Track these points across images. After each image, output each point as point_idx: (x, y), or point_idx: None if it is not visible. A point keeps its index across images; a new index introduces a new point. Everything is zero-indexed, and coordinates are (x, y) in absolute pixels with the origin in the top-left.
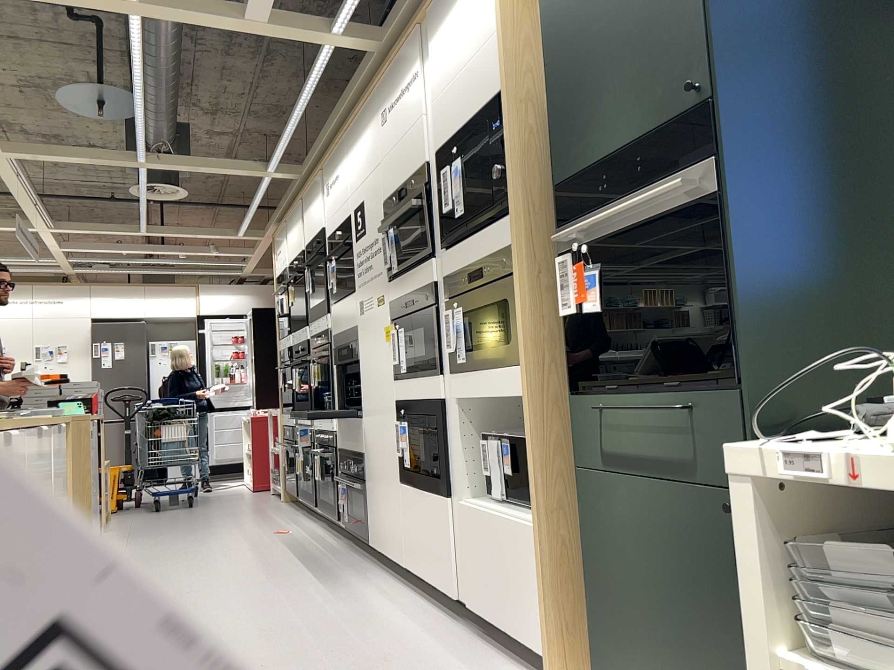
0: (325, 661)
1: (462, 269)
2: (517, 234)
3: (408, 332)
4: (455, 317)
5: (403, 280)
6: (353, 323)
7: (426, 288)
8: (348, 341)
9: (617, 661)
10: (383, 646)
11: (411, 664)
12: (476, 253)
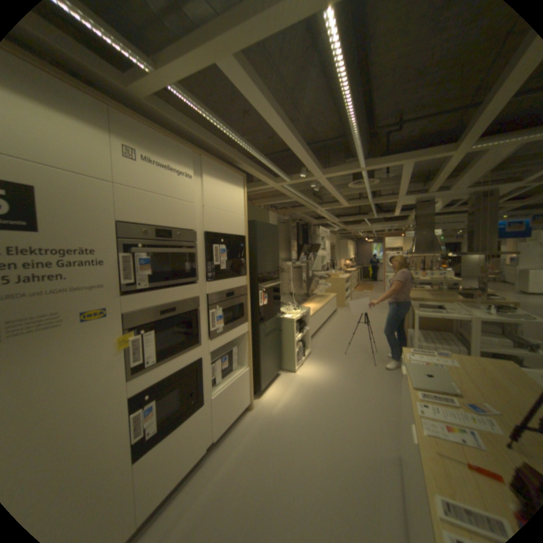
0: (269, 483)
1: (220, 291)
2: (247, 283)
3: (159, 332)
4: (216, 313)
5: (154, 295)
6: None
7: (186, 300)
8: None
9: (264, 379)
10: (241, 475)
11: (253, 452)
12: (229, 286)
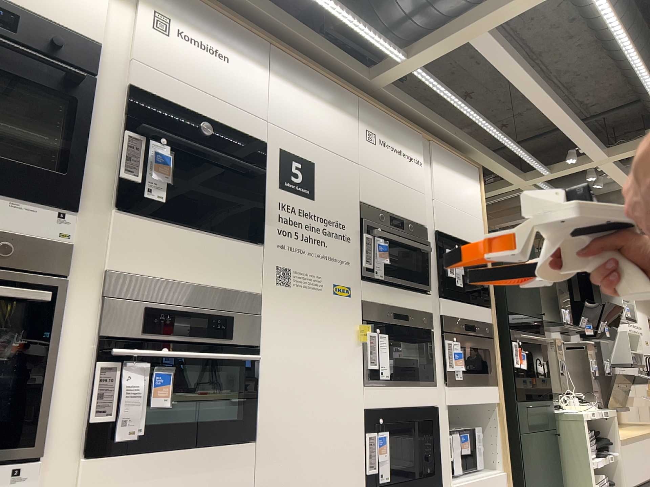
0: None
1: (457, 317)
2: (493, 319)
3: (393, 341)
4: (453, 346)
5: (389, 291)
6: (243, 285)
7: (419, 313)
8: (217, 309)
9: None
10: None
11: None
12: (469, 315)
